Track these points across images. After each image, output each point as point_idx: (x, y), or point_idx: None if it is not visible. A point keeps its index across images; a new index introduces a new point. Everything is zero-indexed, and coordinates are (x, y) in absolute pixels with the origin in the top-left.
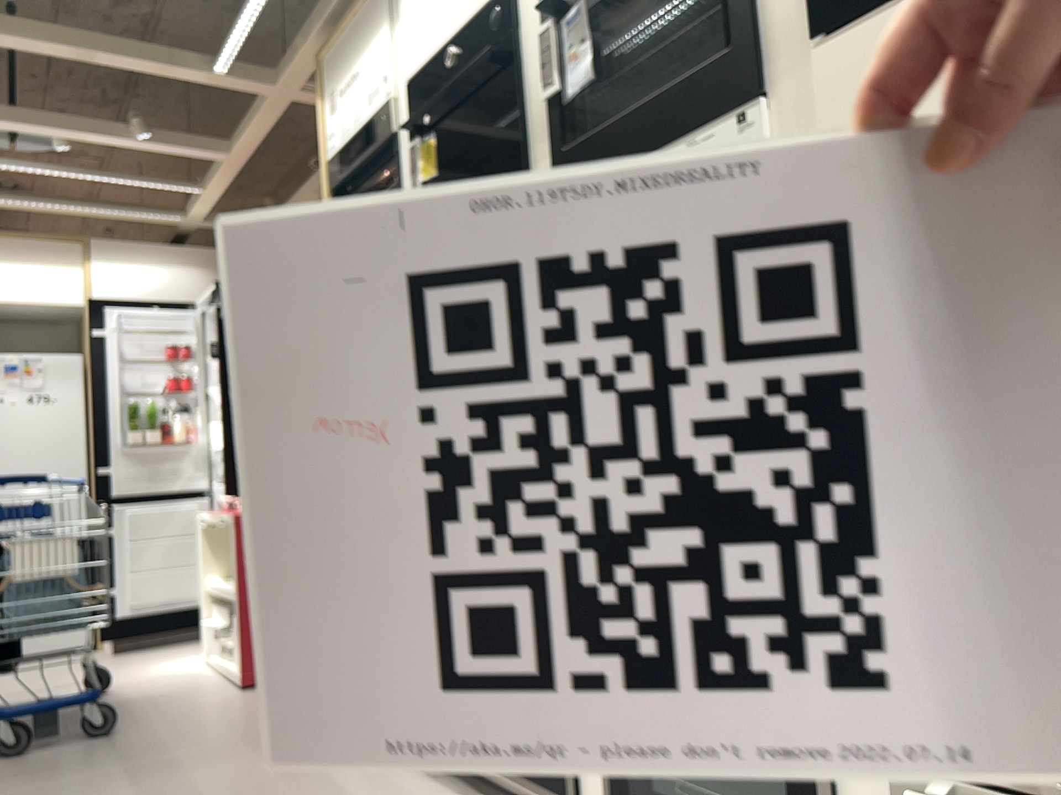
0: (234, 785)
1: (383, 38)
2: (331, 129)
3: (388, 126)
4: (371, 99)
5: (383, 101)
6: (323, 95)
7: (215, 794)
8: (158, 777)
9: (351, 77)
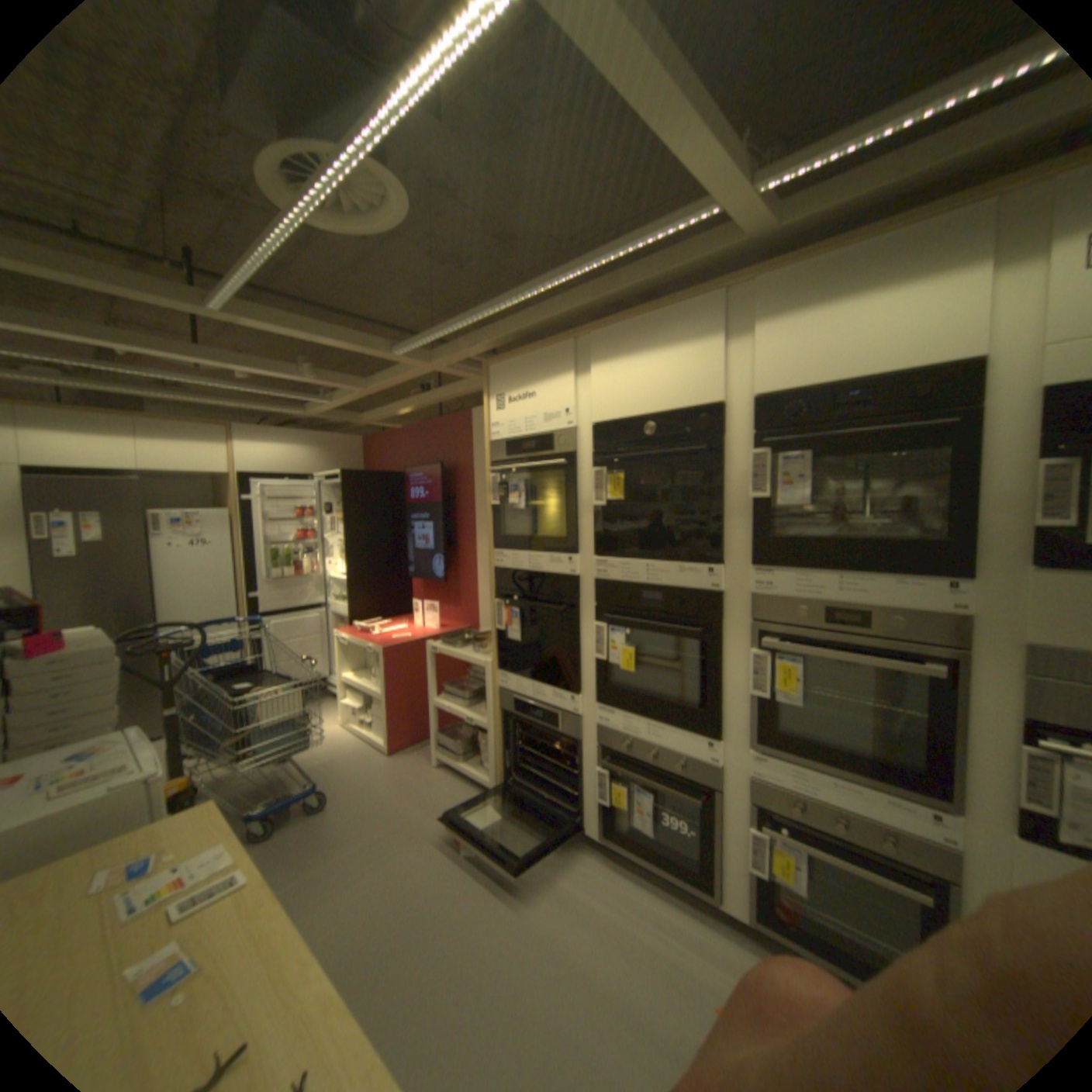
0: (450, 865)
1: (567, 382)
2: (496, 420)
3: (569, 446)
4: (548, 419)
5: (564, 426)
6: (489, 393)
7: (443, 876)
8: (390, 858)
9: (524, 393)
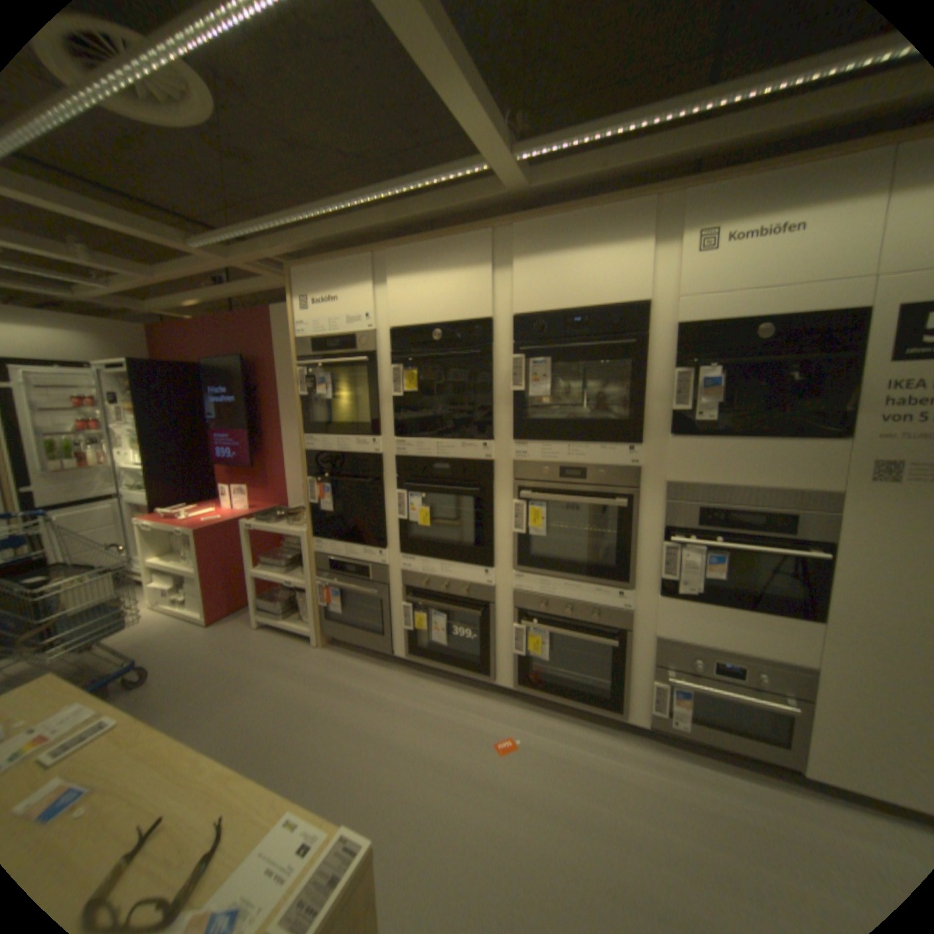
0: (281, 701)
1: (367, 291)
2: (301, 320)
3: (370, 347)
4: (351, 322)
5: (365, 330)
6: (292, 294)
7: (275, 710)
8: (222, 708)
9: (327, 298)
